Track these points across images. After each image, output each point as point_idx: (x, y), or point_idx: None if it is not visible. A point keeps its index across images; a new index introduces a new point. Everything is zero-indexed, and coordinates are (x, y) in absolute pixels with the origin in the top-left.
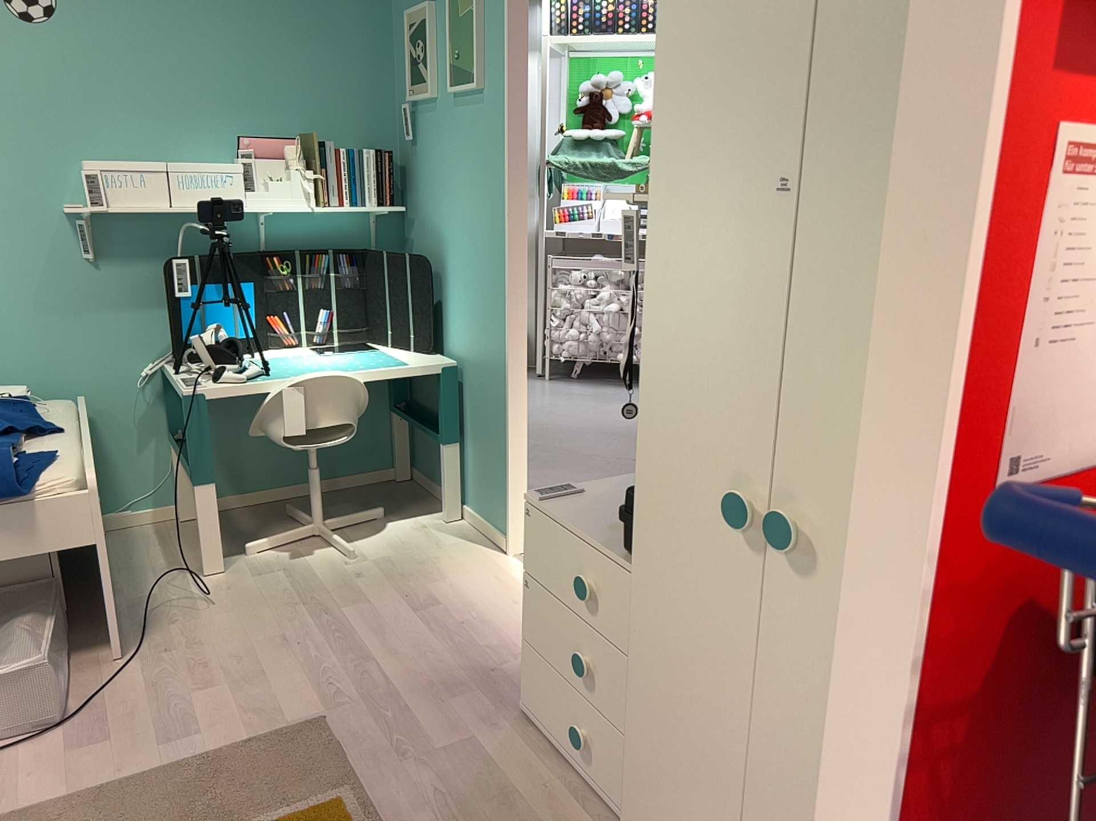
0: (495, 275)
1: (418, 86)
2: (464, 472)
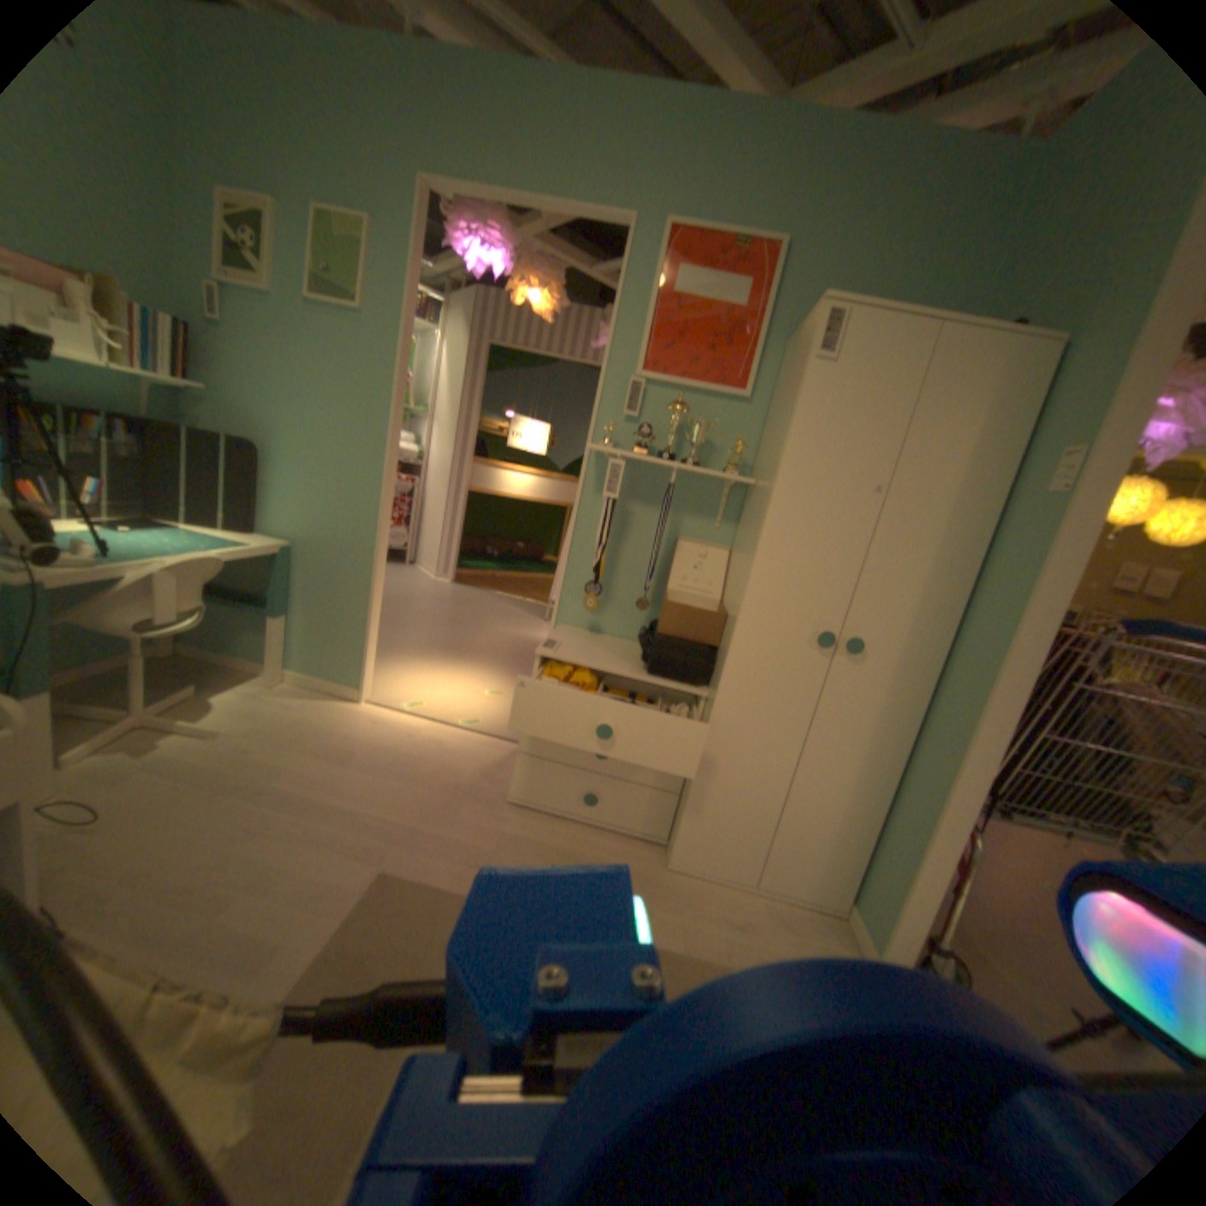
0: (363, 476)
1: (237, 275)
2: (287, 642)
